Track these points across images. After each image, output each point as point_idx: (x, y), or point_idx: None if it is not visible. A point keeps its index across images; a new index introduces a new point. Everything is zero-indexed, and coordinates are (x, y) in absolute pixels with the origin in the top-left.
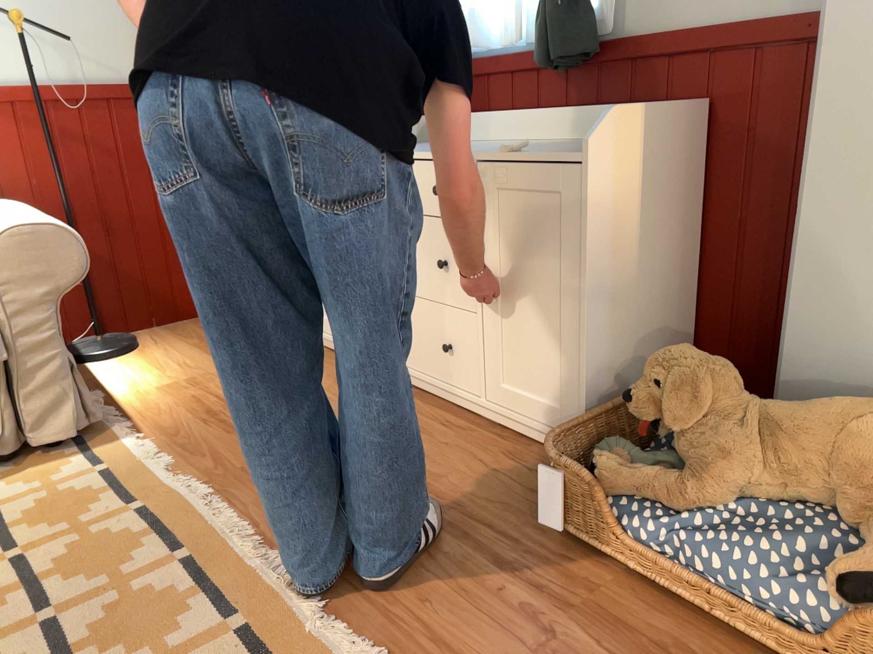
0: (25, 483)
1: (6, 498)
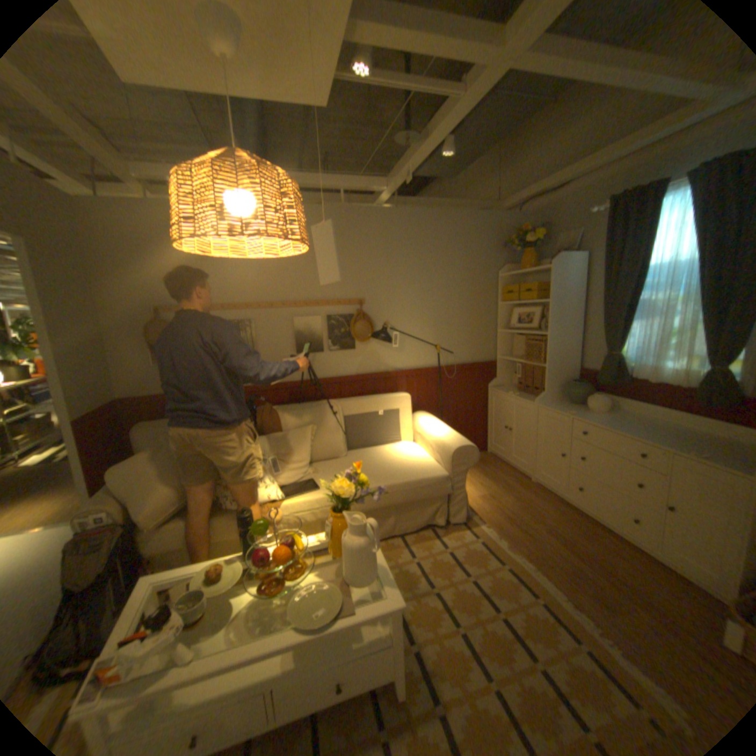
0: (453, 541)
1: (451, 548)
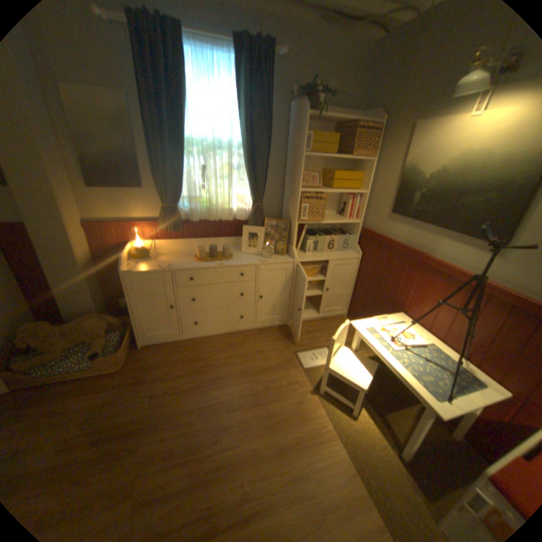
0: None
1: None
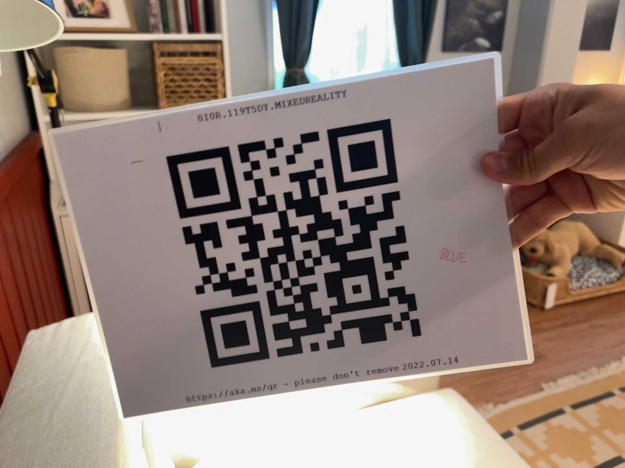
0: None
1: None
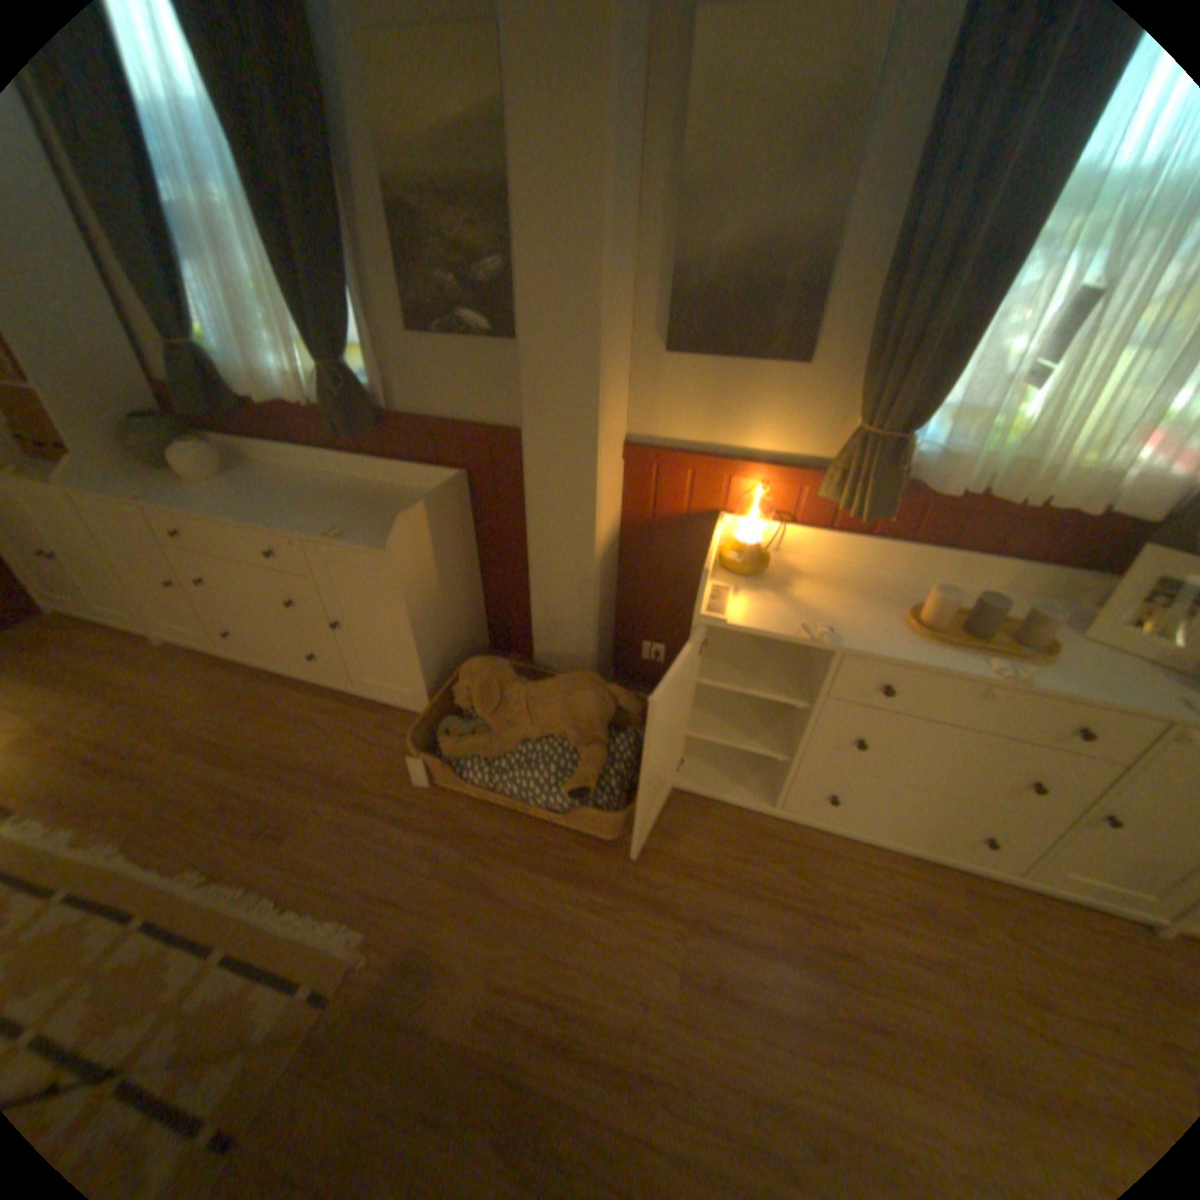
0: None
1: None
